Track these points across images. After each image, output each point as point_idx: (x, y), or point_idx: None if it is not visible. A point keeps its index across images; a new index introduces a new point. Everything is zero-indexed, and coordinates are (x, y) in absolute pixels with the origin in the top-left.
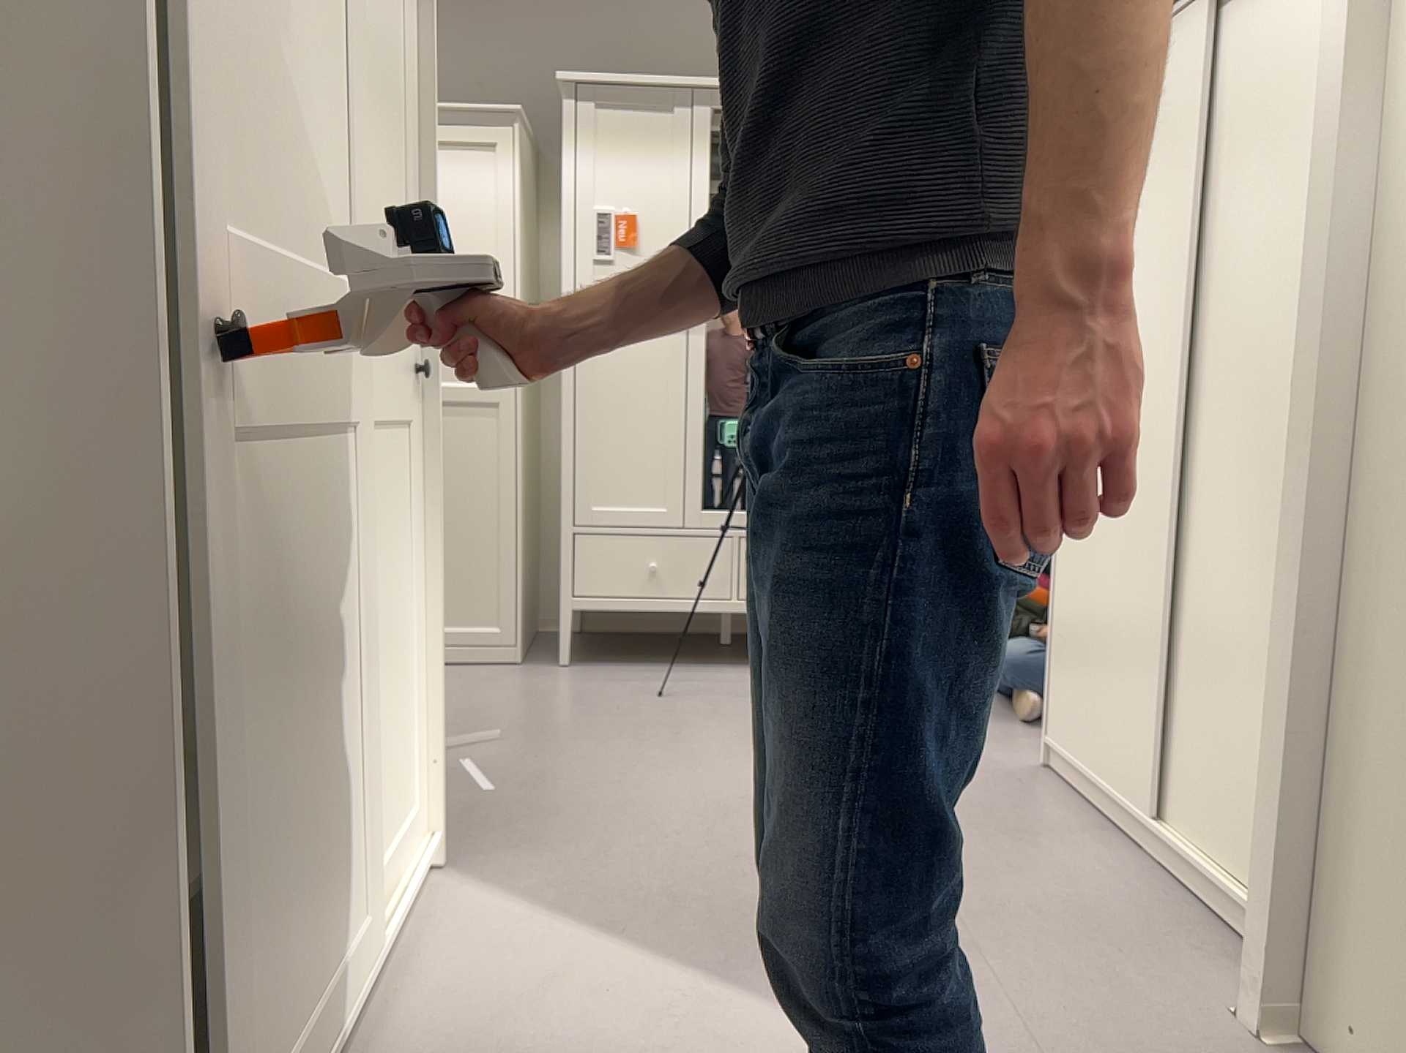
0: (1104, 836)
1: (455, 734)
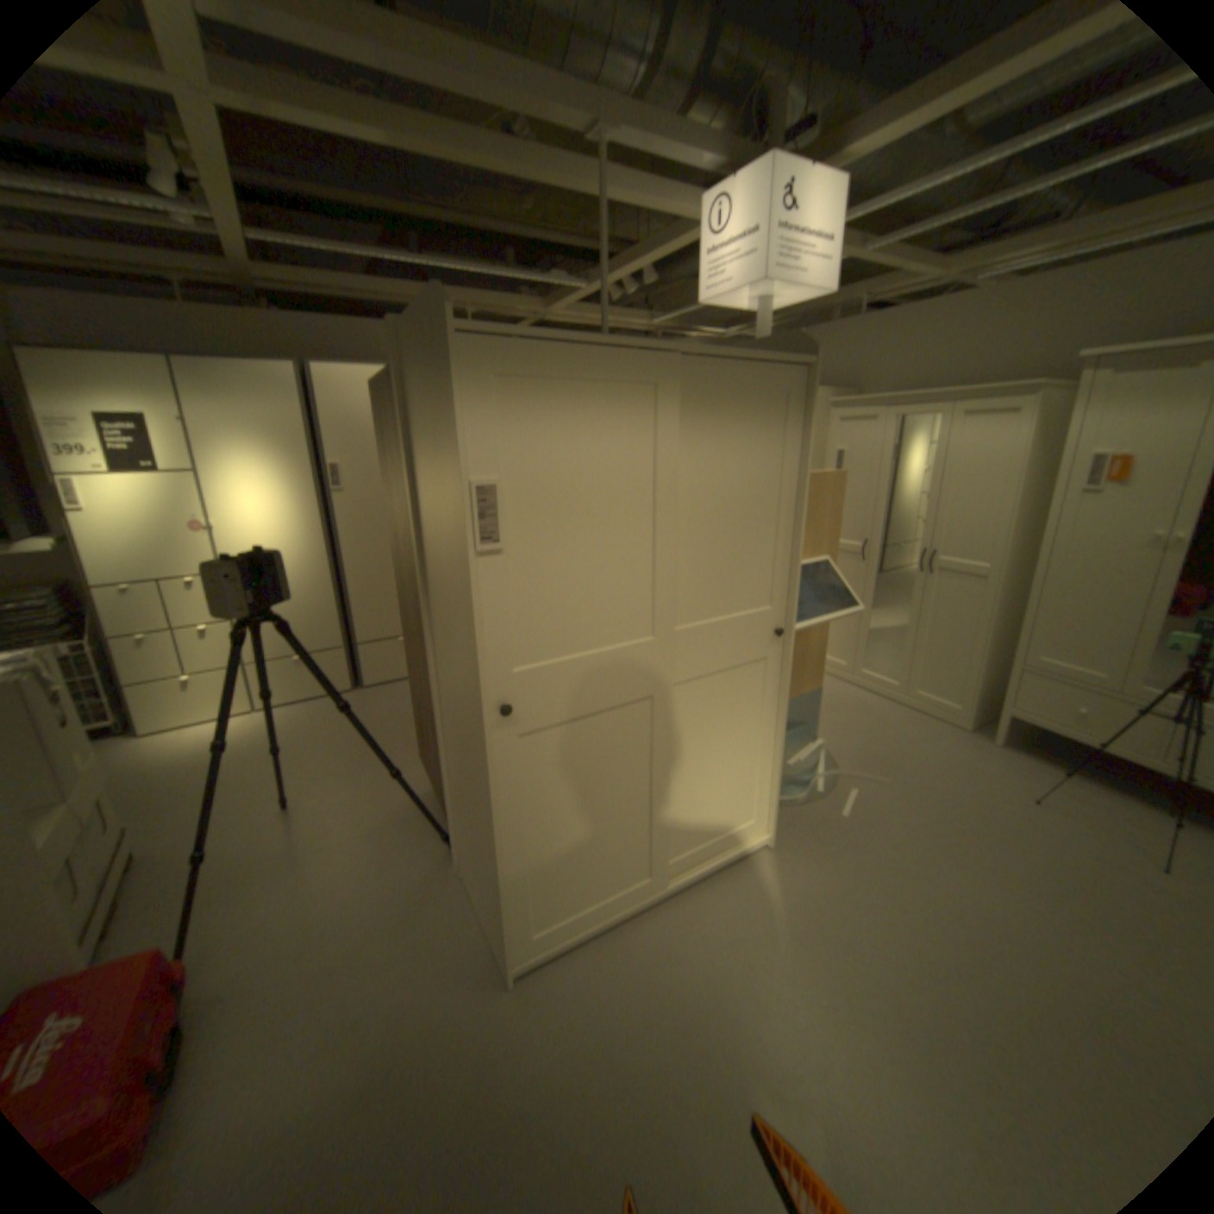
0: None
1: (873, 768)
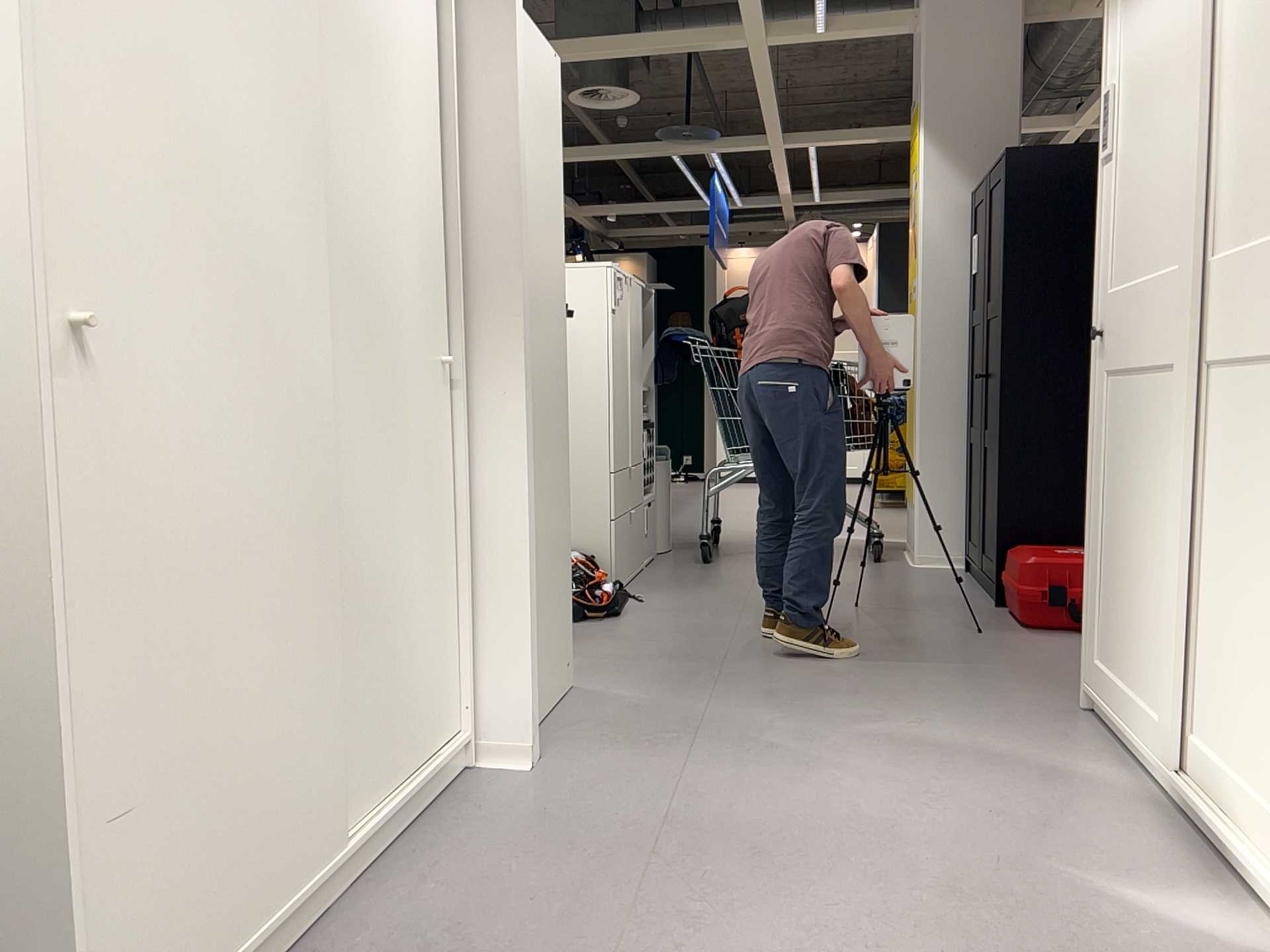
0: (324, 947)
1: None
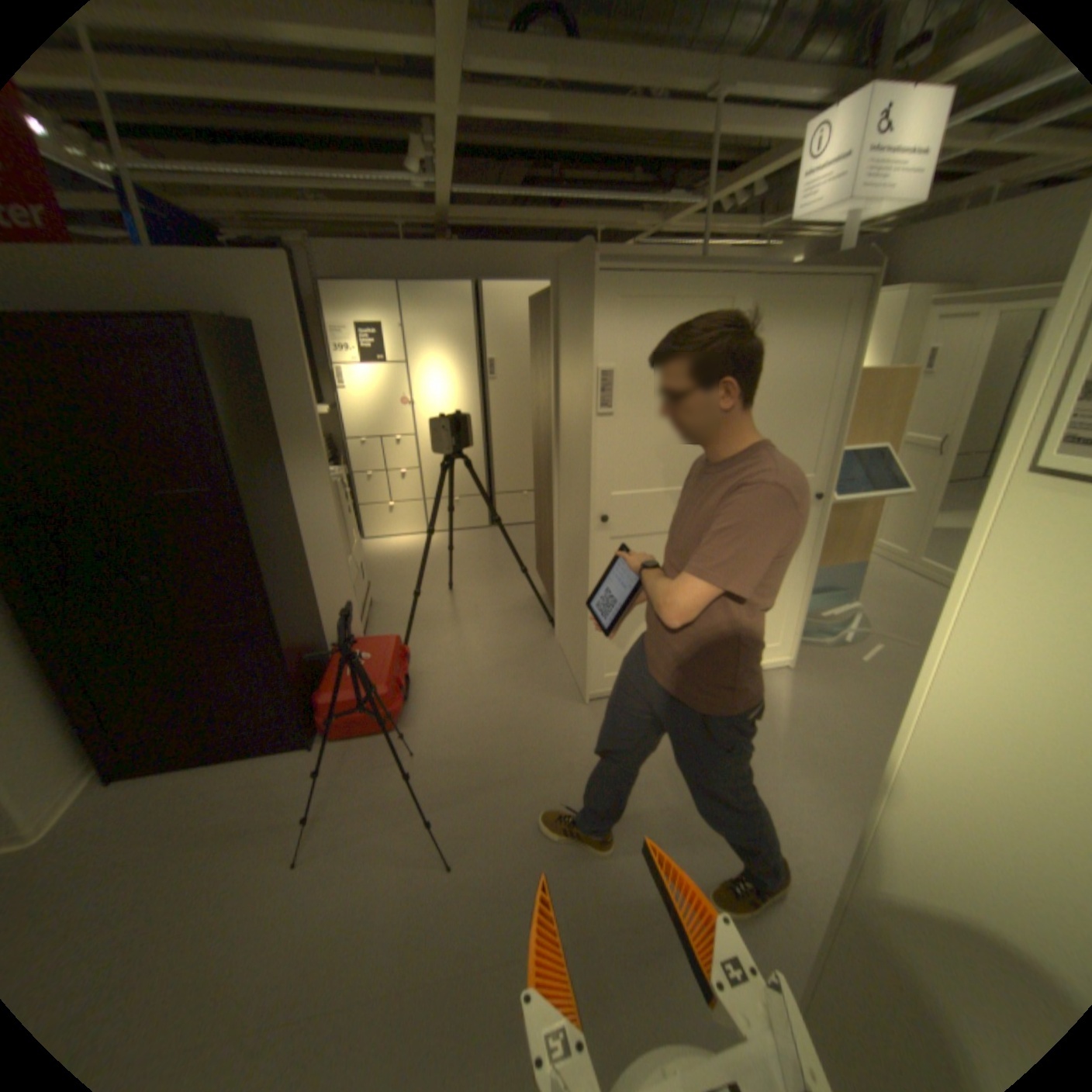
0: None
1: (906, 634)
